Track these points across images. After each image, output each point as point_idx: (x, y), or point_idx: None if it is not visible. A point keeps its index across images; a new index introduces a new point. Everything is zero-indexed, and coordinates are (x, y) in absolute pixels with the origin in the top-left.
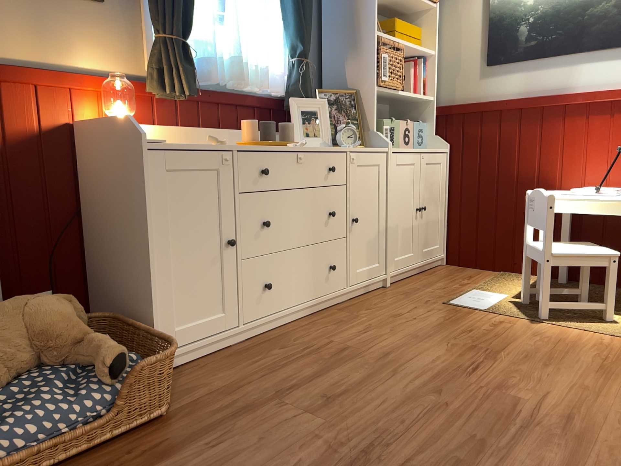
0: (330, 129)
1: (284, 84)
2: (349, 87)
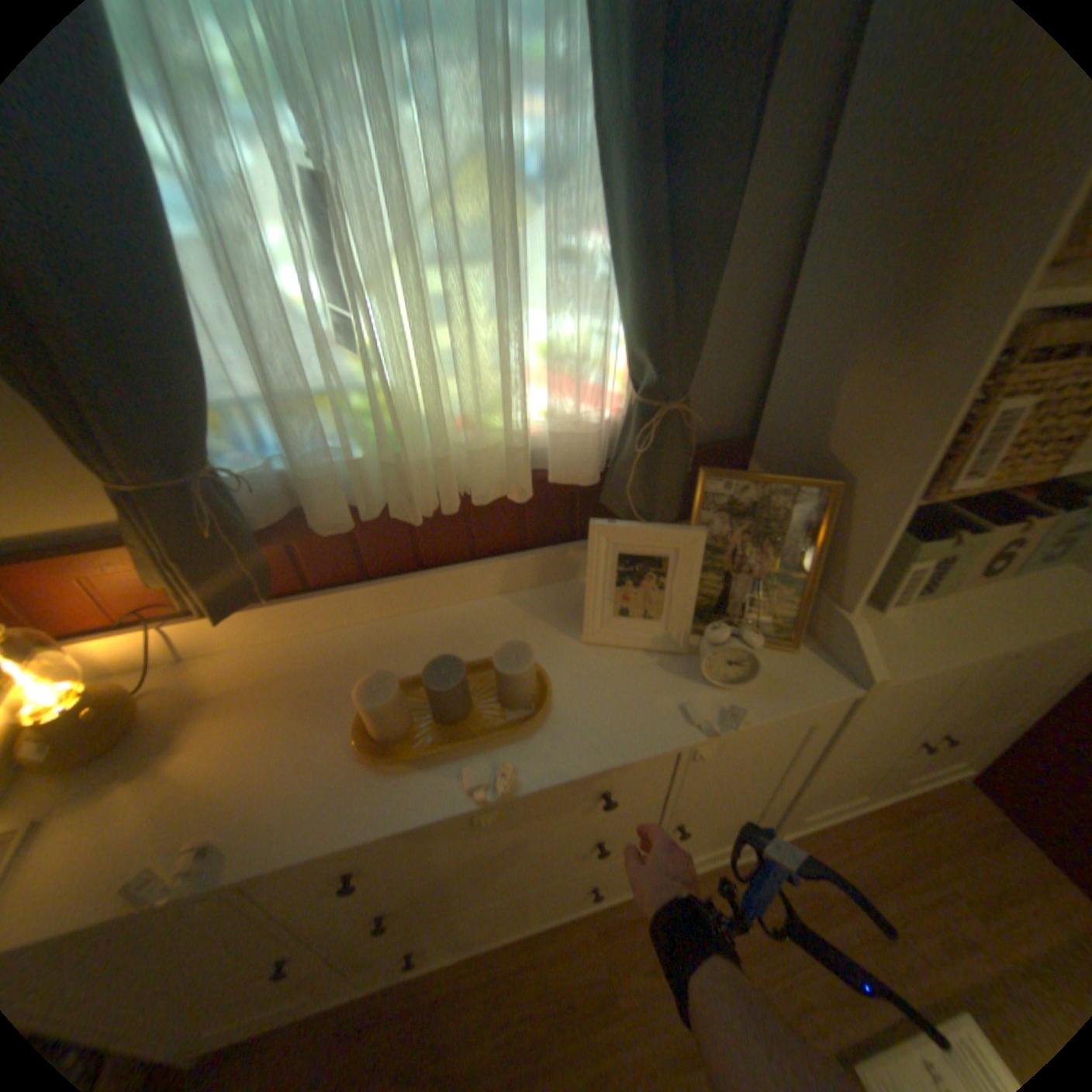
0: (694, 612)
1: (621, 428)
2: (834, 447)
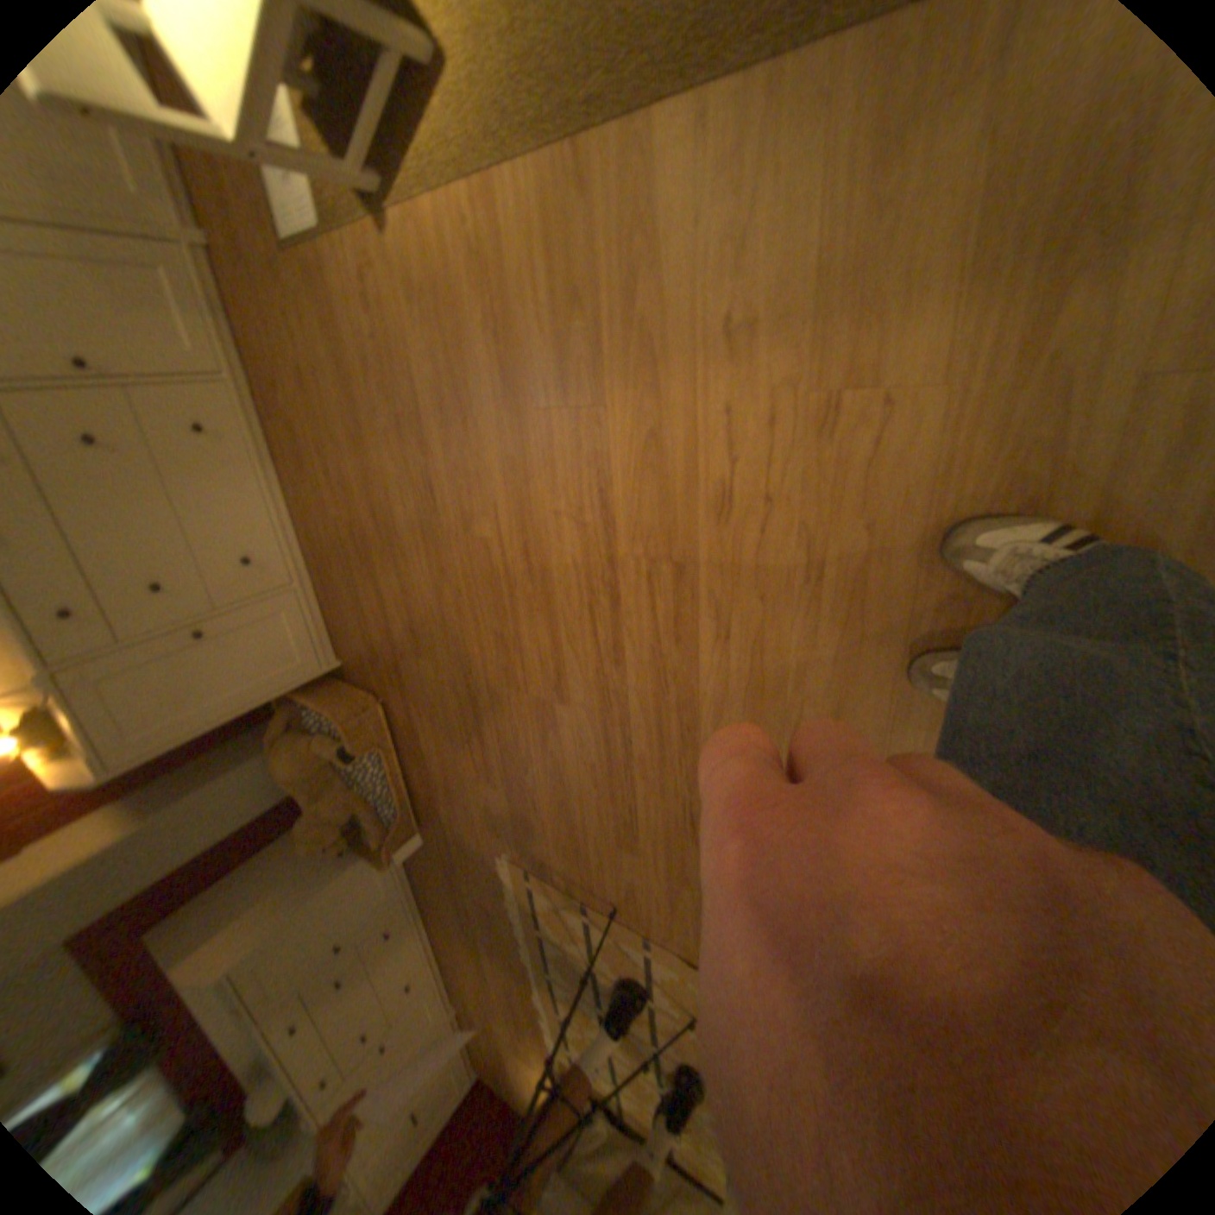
0: None
1: None
2: None
